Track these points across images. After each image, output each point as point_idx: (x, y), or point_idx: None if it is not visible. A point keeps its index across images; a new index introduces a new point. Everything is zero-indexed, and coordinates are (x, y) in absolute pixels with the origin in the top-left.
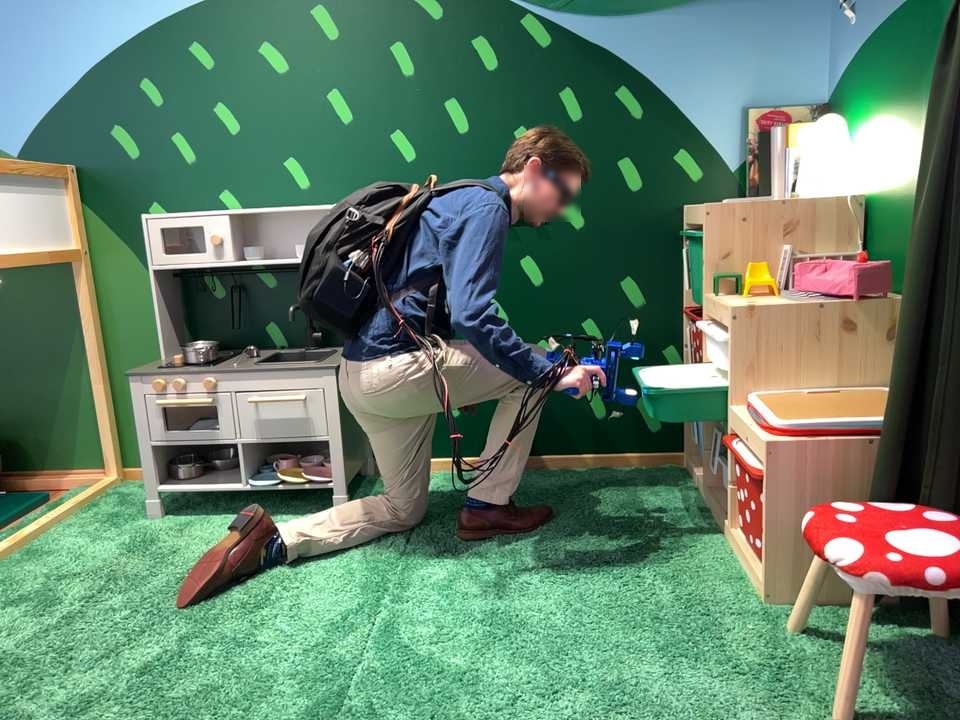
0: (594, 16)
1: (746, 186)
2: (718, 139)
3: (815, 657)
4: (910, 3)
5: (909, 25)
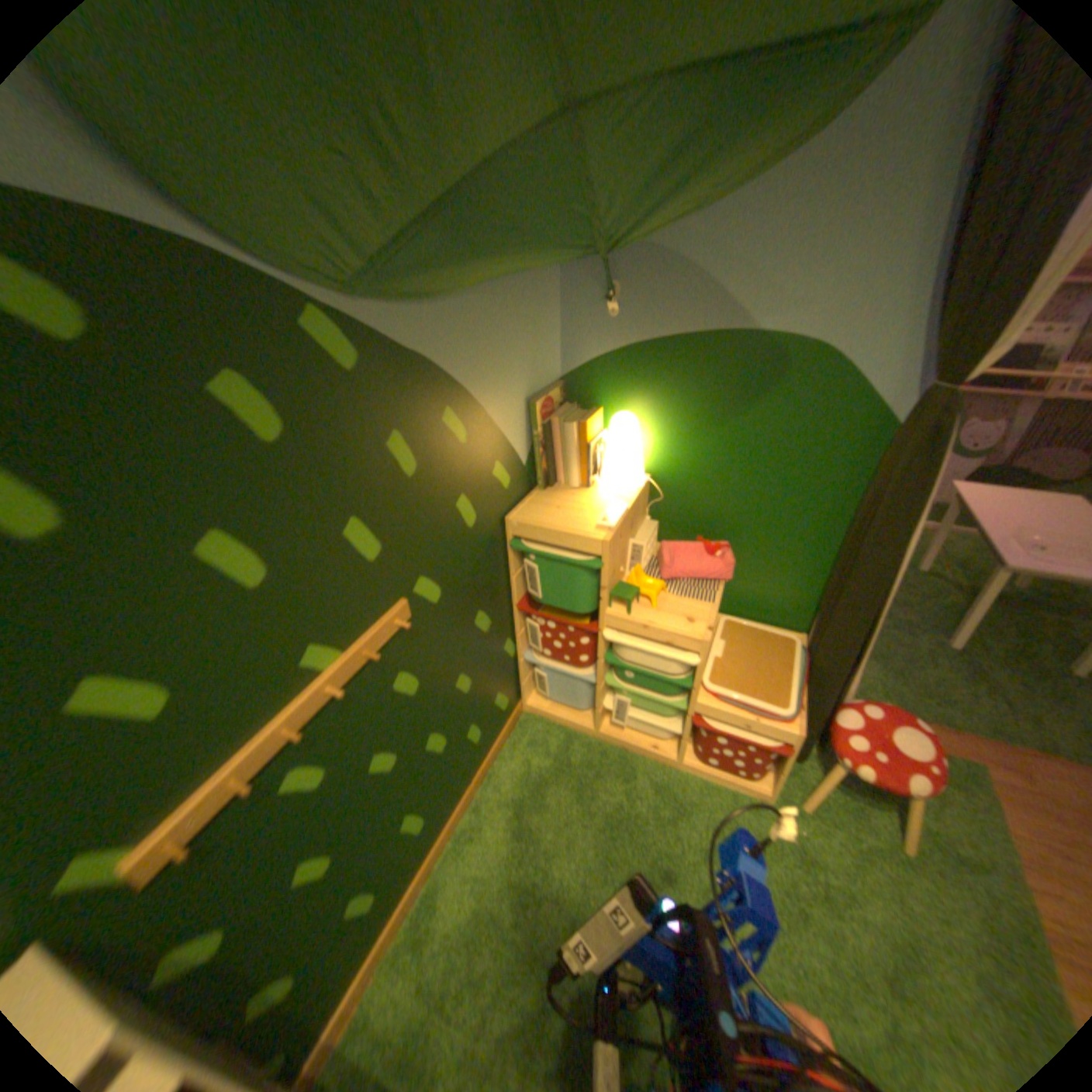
0: (409, 304)
1: (533, 474)
2: (518, 438)
3: (836, 819)
4: (731, 335)
5: (727, 354)
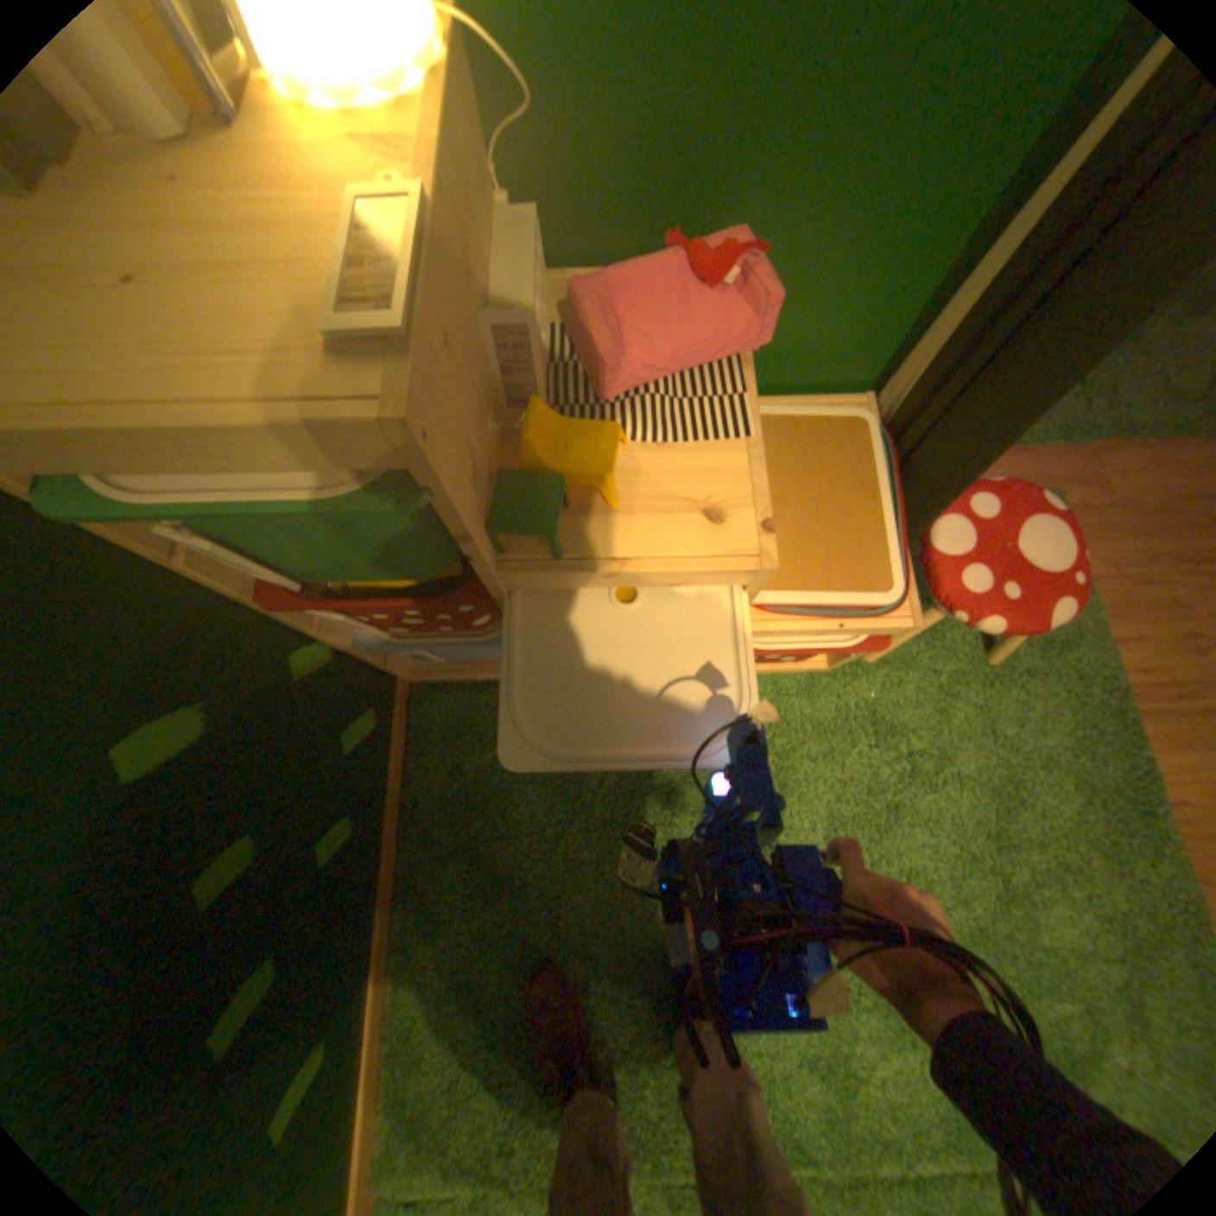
0: None
1: None
2: None
3: (904, 652)
4: None
5: None
